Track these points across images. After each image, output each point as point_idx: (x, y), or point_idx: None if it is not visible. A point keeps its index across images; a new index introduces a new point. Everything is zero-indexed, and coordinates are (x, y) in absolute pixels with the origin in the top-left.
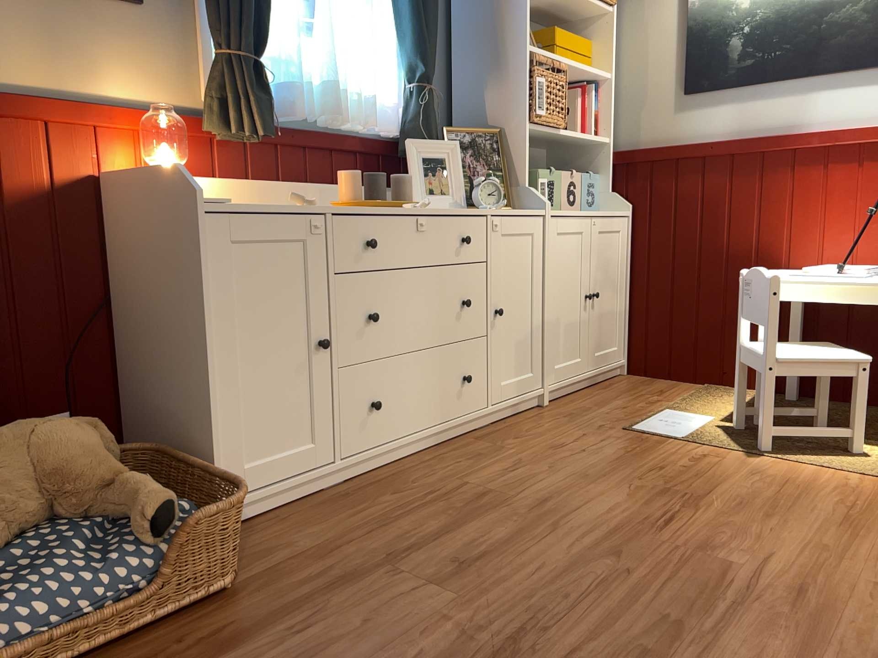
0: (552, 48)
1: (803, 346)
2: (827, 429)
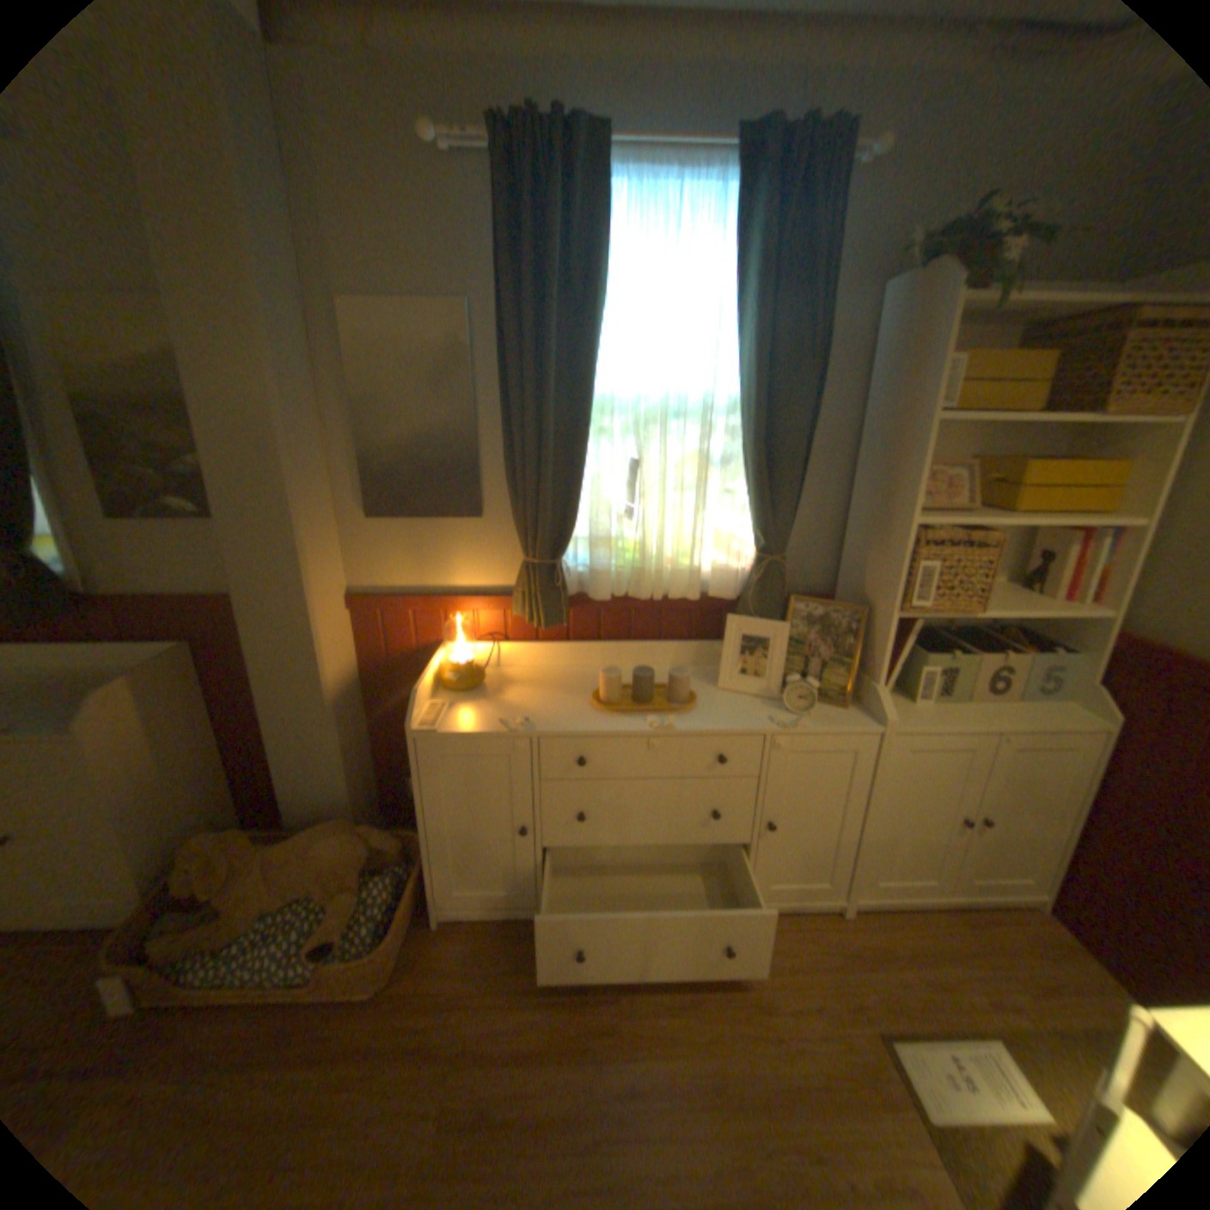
0: (1019, 487)
1: None
2: None
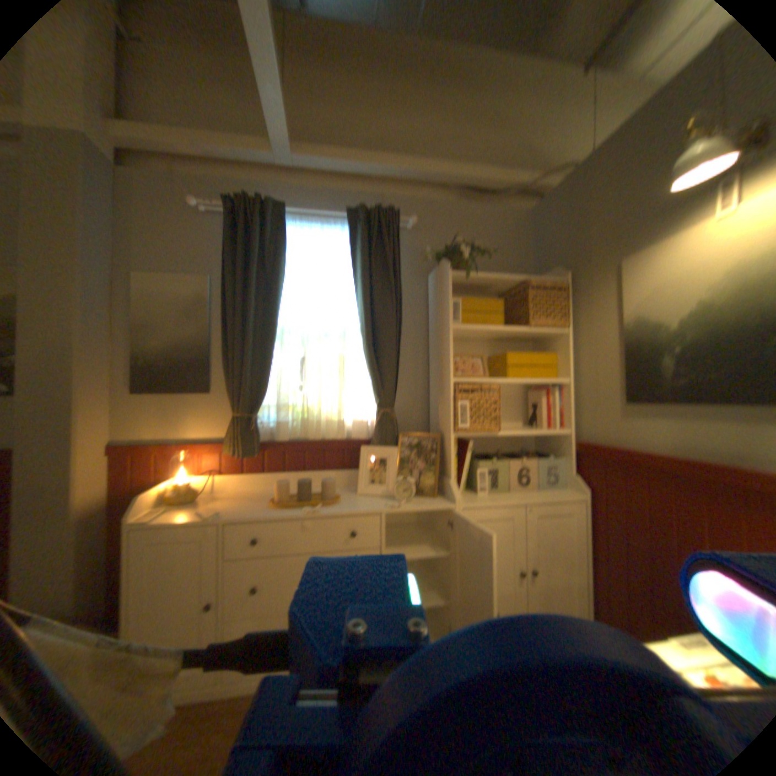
0: (506, 367)
1: None
2: None
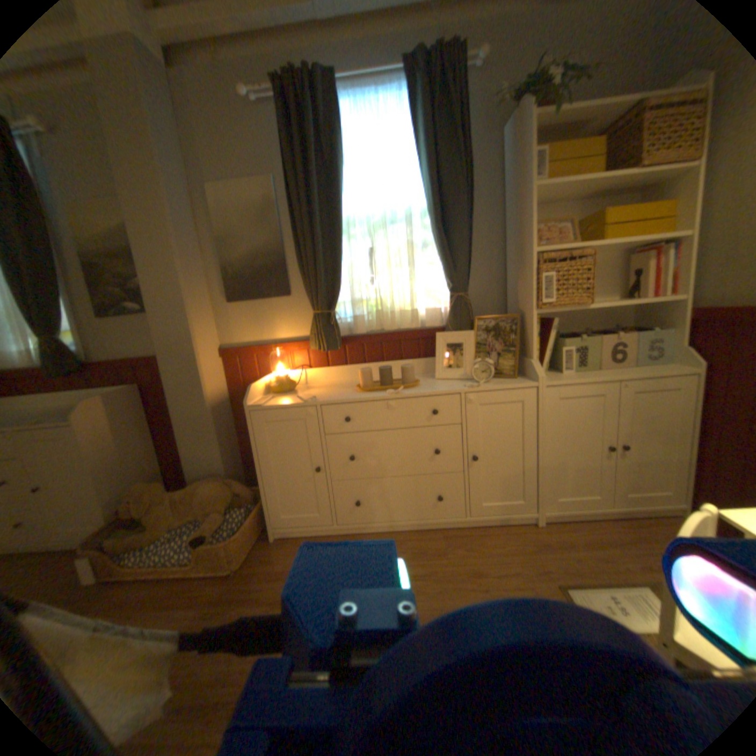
0: (604, 226)
1: None
2: None
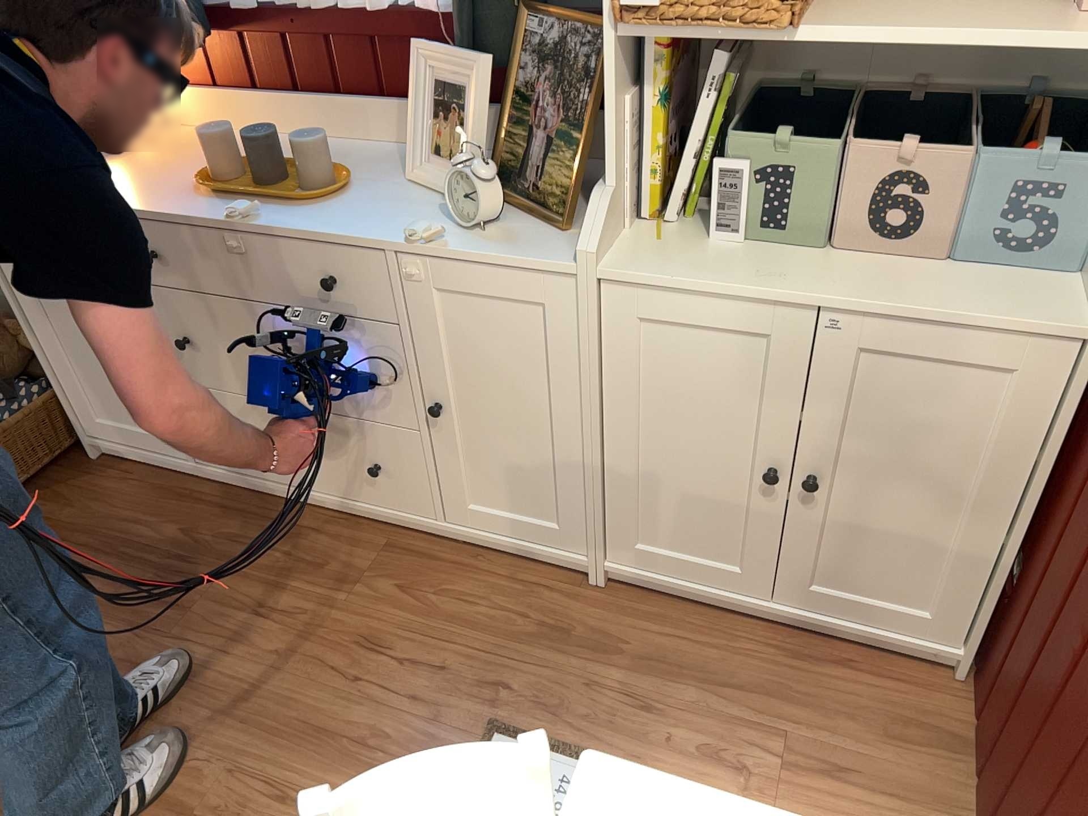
0: None
1: None
2: None
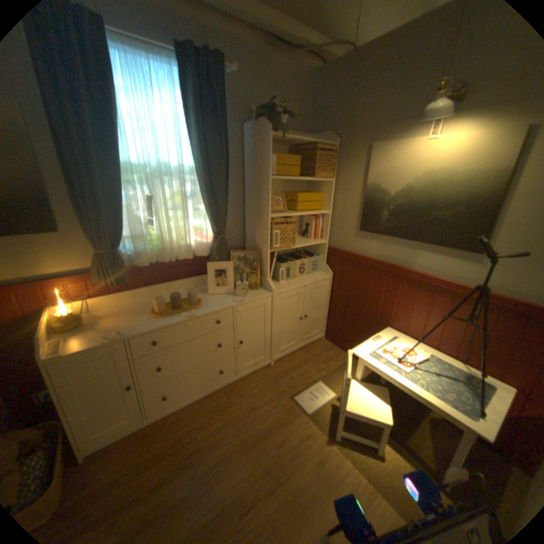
0: (296, 202)
1: (371, 394)
2: (368, 444)
